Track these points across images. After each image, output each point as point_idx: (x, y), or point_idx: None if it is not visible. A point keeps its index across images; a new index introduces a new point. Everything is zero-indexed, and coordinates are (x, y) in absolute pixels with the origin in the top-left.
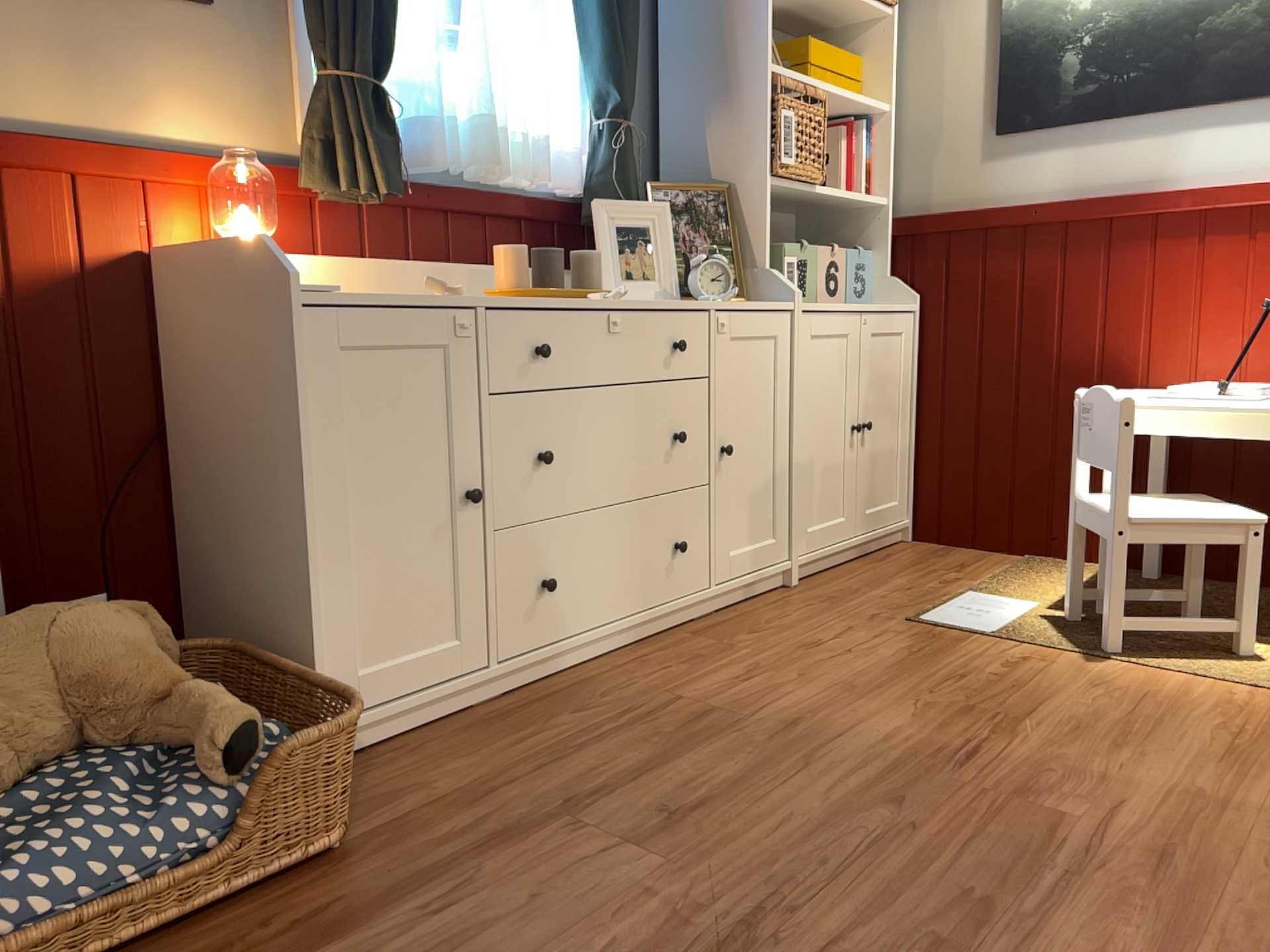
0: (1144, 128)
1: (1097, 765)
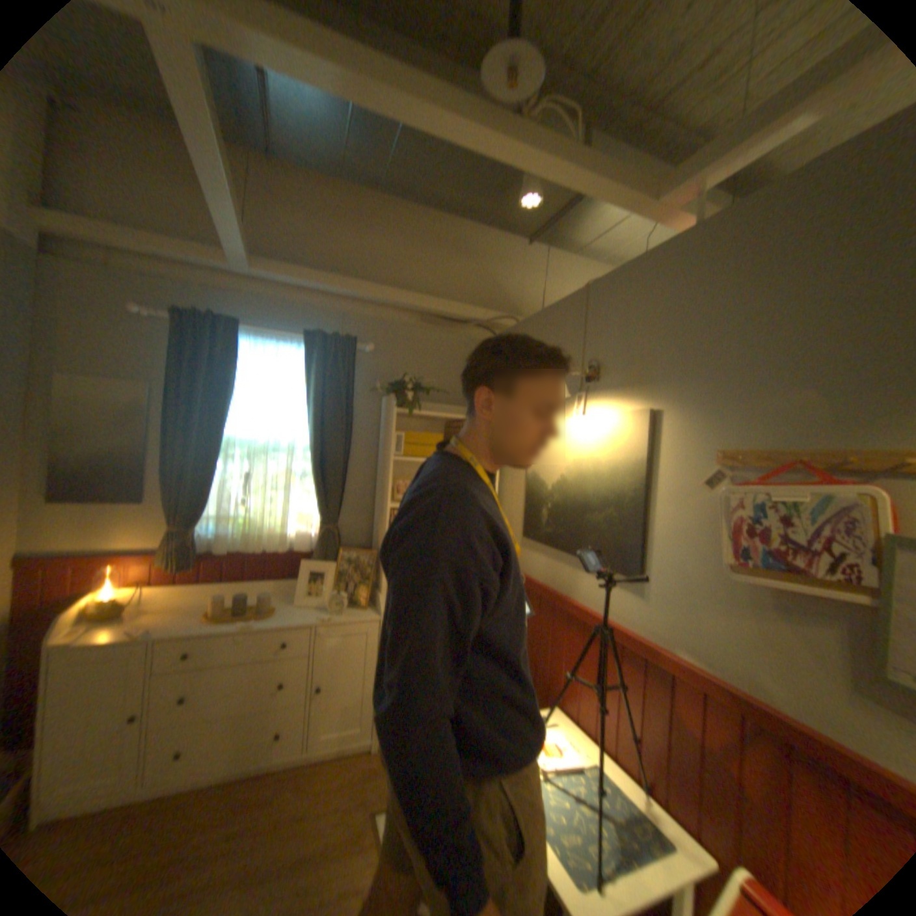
0: (569, 561)
1: None
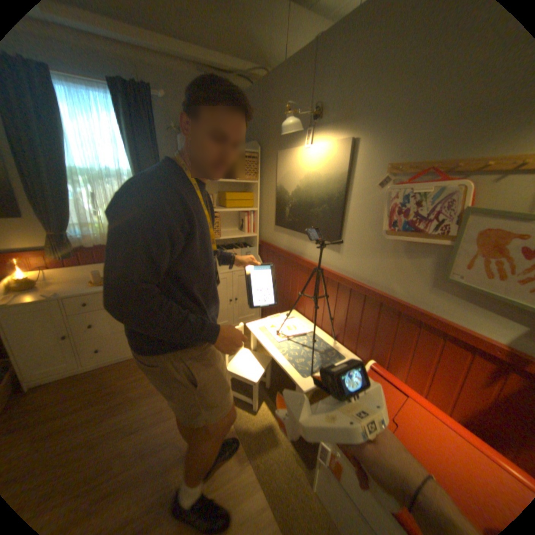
0: (300, 237)
1: (149, 450)
